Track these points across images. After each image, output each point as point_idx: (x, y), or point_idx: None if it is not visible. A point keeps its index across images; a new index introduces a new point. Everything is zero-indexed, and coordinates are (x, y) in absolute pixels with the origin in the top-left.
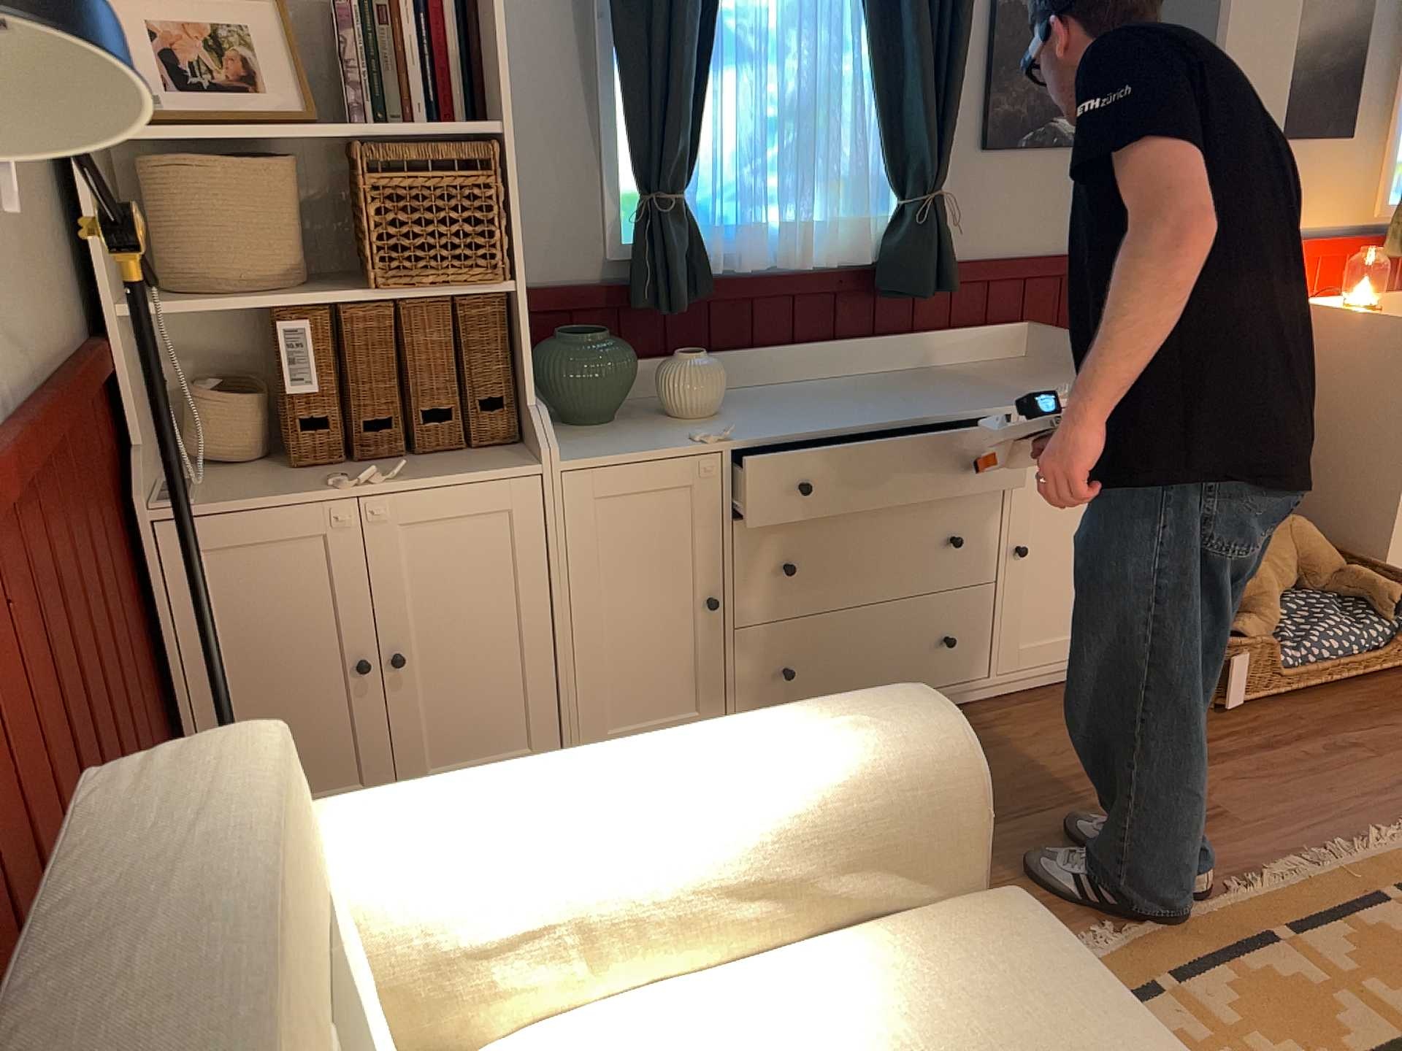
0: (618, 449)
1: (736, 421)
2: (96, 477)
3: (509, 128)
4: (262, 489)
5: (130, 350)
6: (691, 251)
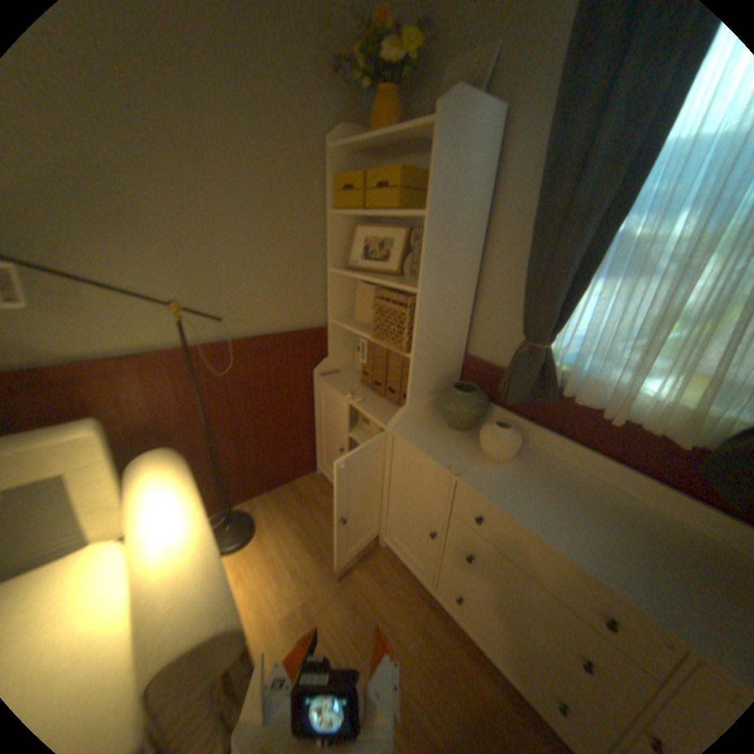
0: (423, 443)
1: (501, 472)
2: (295, 361)
3: (422, 291)
4: (341, 384)
5: (341, 331)
6: (544, 375)
